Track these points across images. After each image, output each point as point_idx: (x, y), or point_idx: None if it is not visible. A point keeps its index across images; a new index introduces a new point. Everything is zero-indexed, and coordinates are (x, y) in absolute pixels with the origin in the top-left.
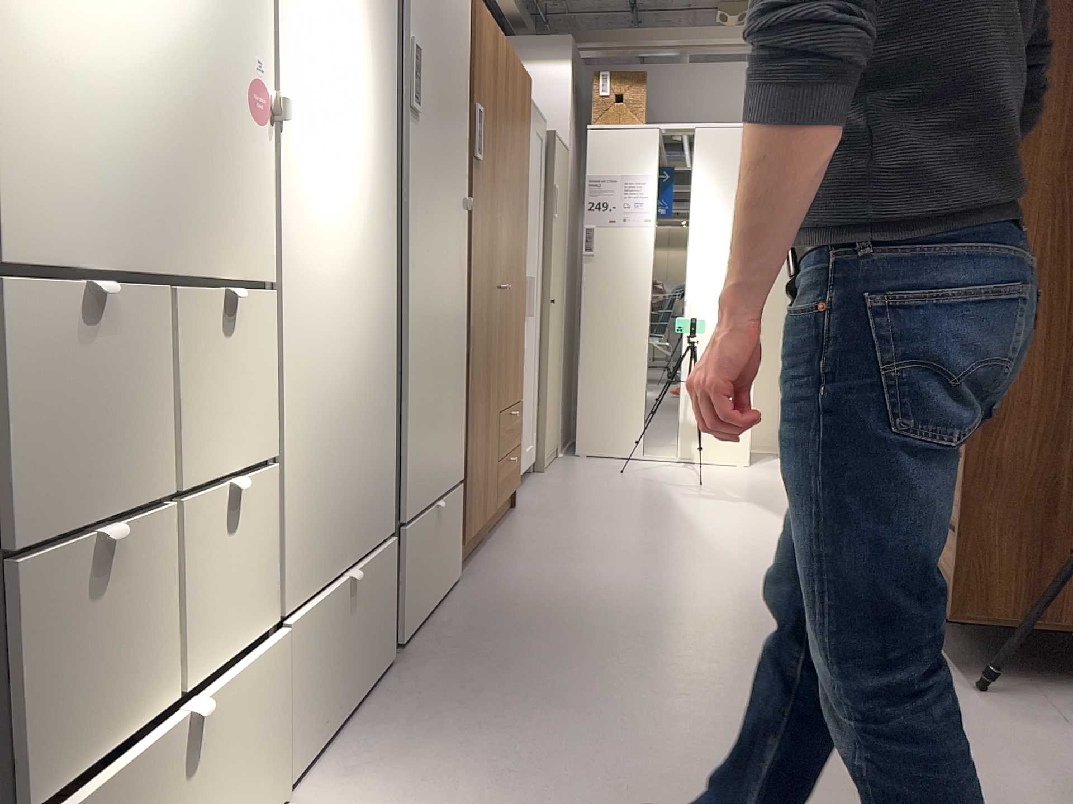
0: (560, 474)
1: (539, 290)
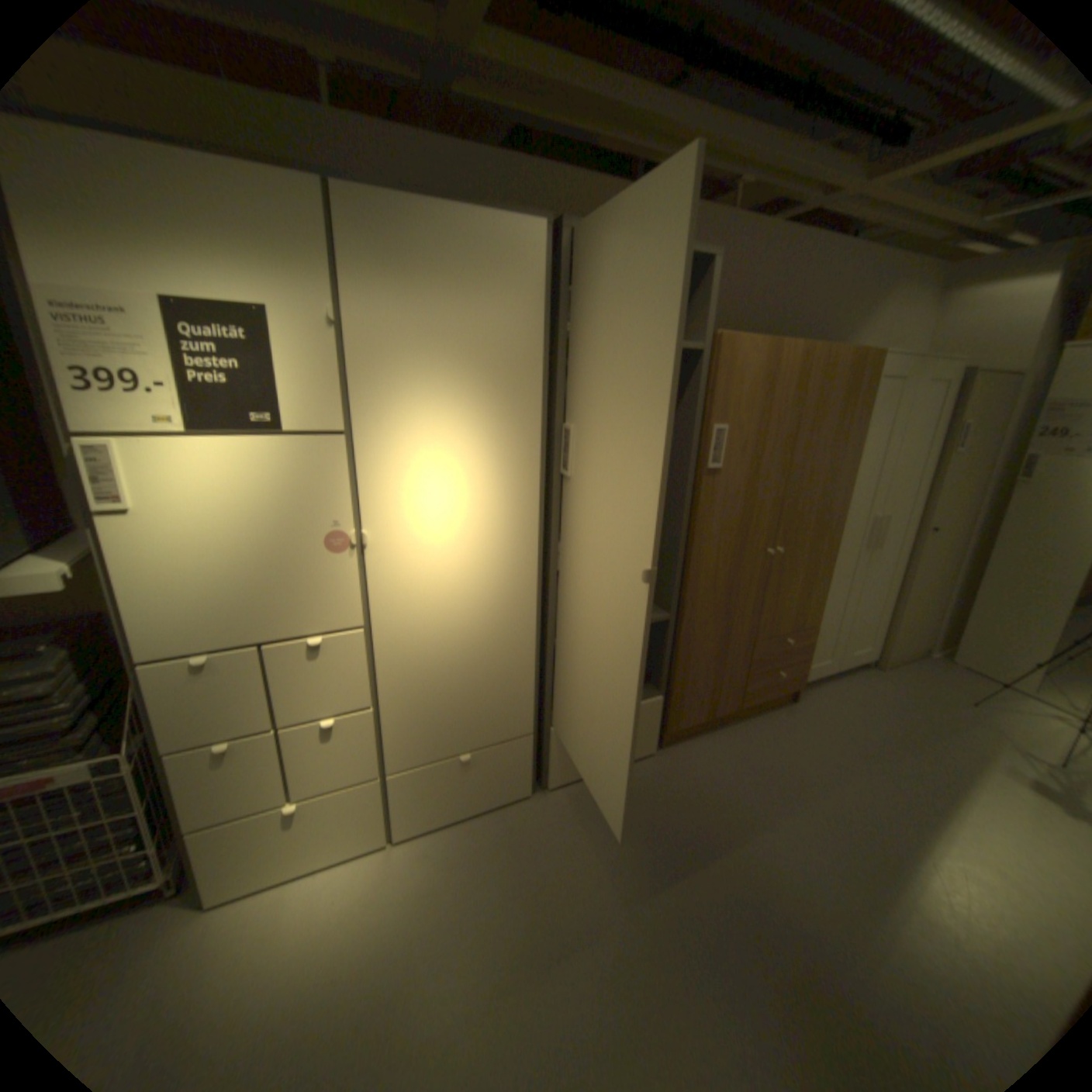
0: (904, 680)
1: (914, 522)
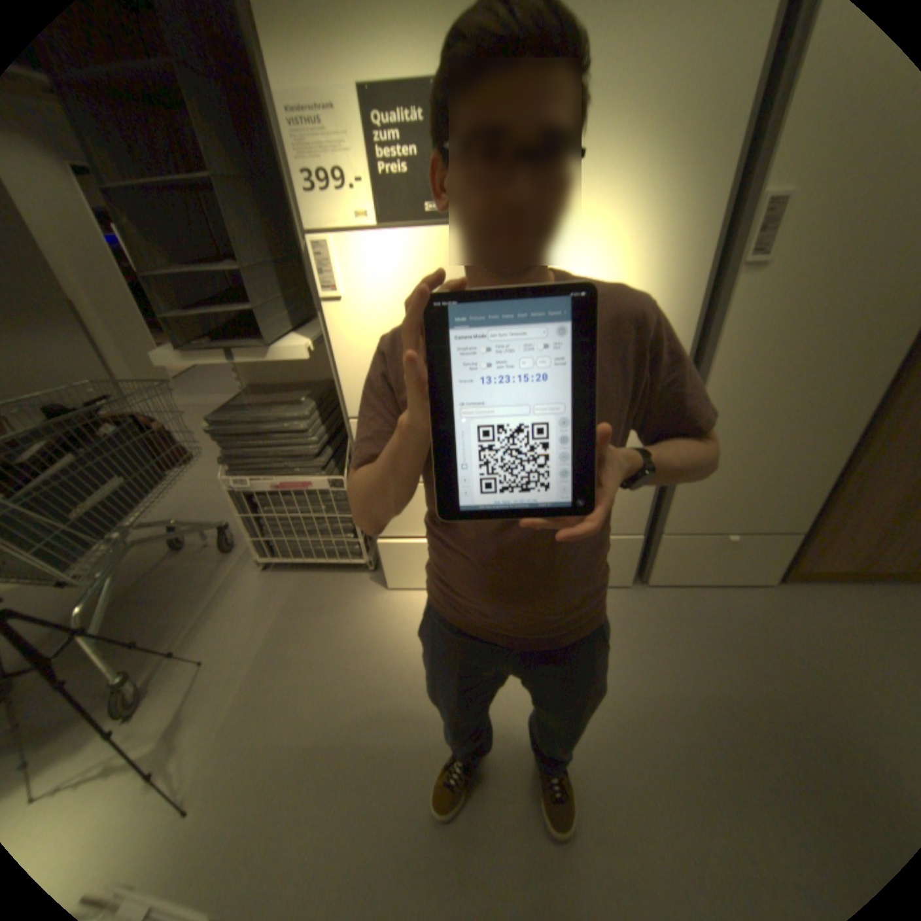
0: None
1: None
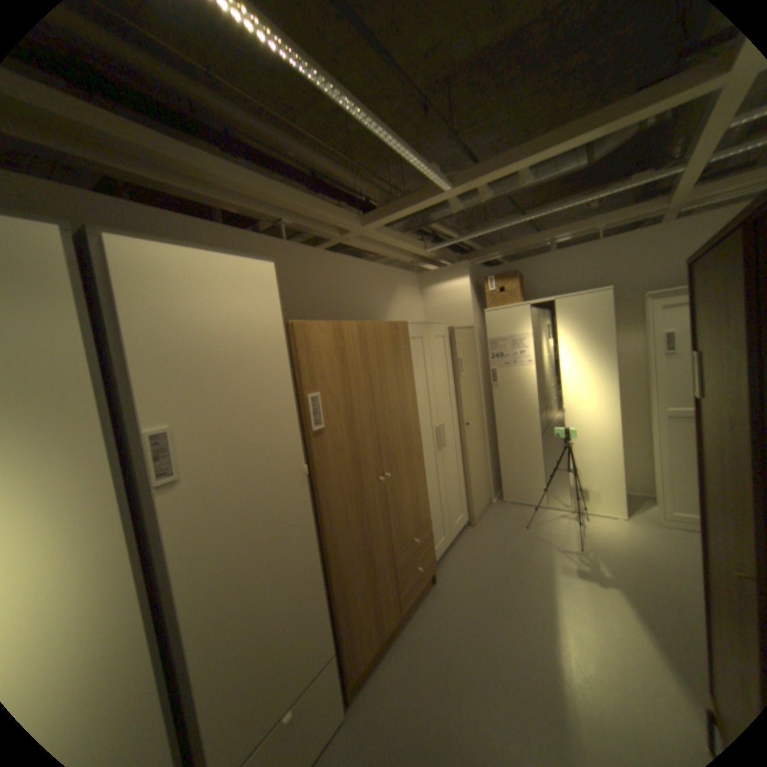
0: (485, 528)
1: (455, 423)
